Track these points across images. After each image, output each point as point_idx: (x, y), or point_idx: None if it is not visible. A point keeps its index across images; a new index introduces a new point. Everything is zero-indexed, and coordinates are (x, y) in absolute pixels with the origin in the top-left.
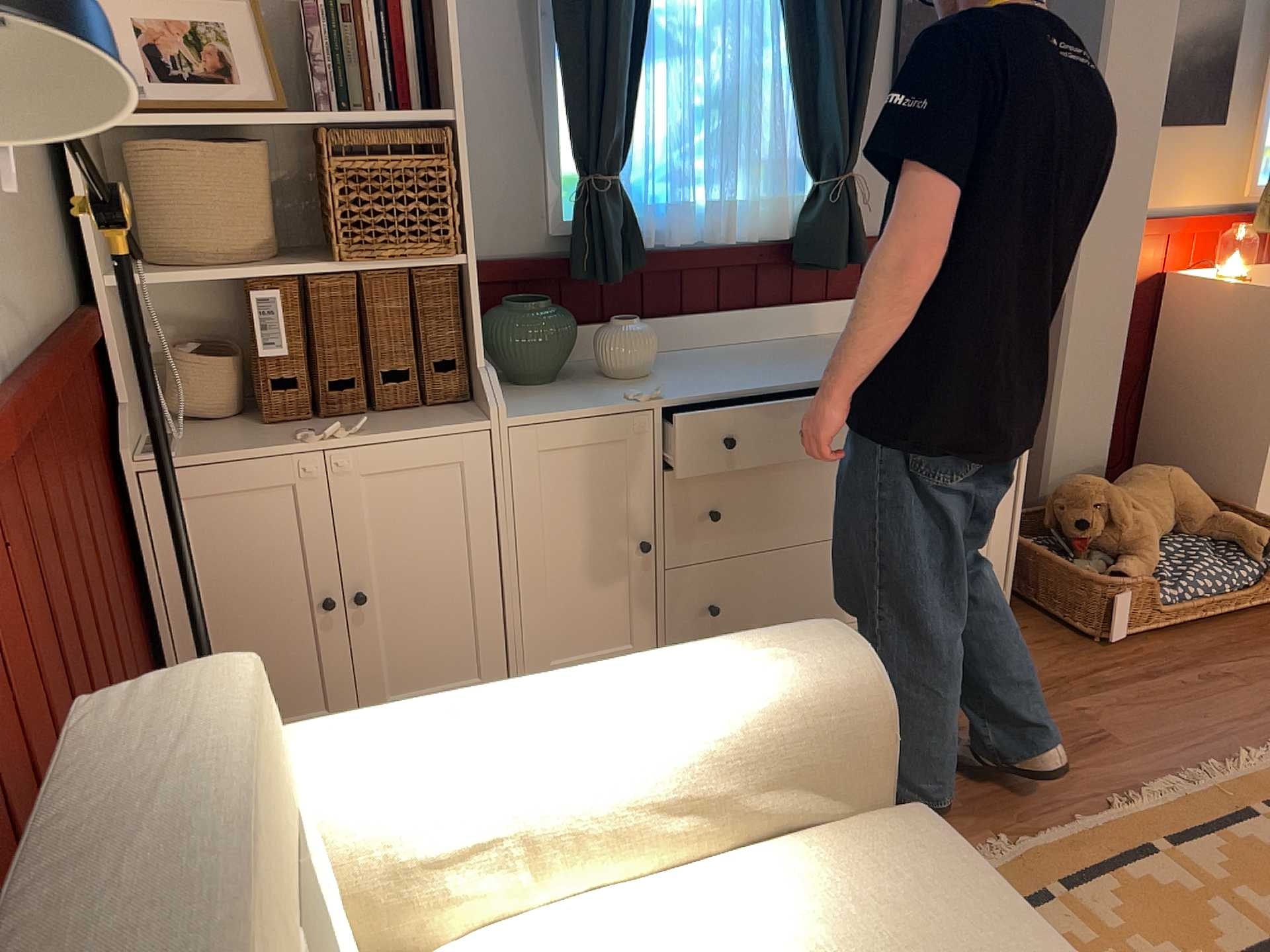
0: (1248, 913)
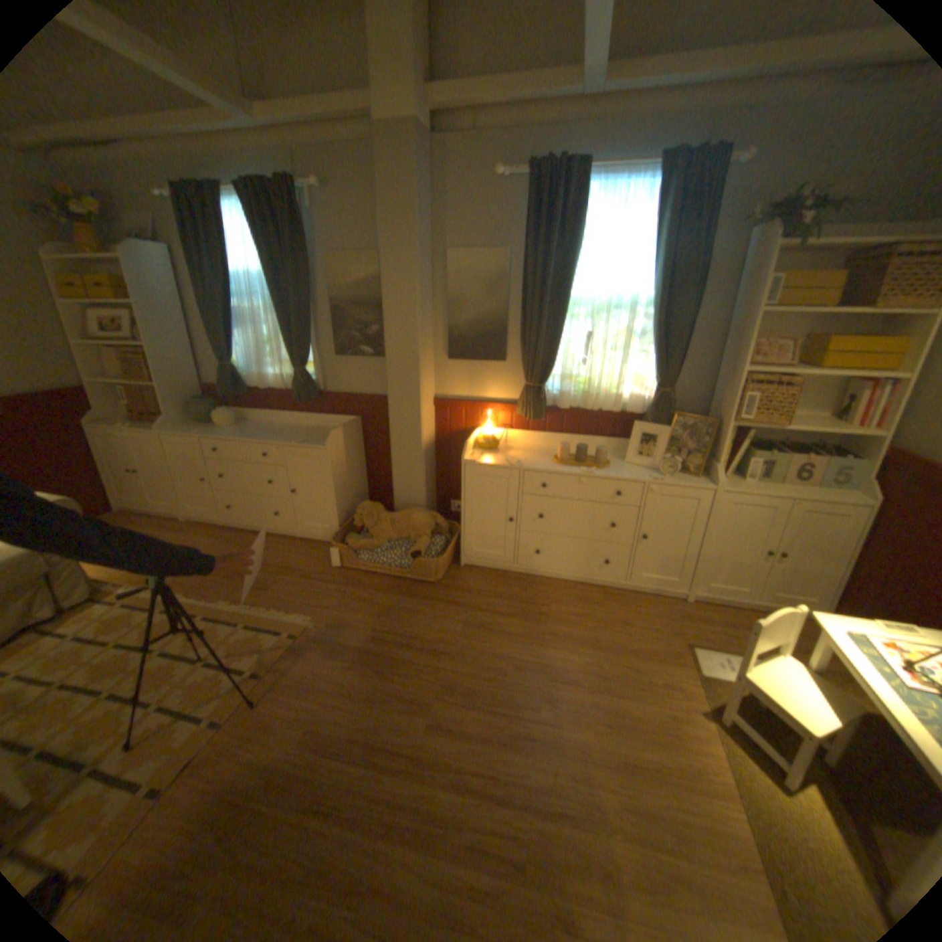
0: (171, 643)
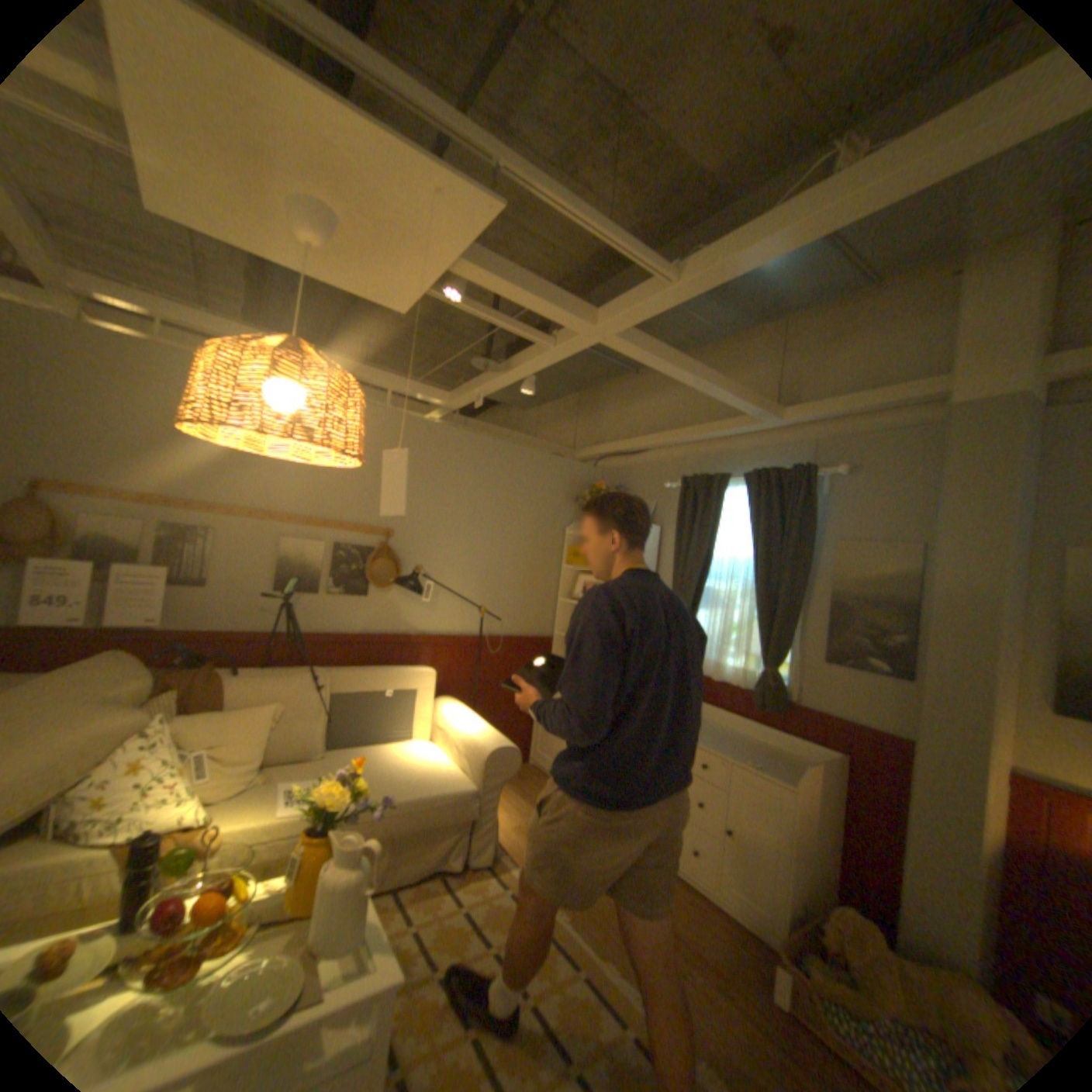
0: (549, 995)
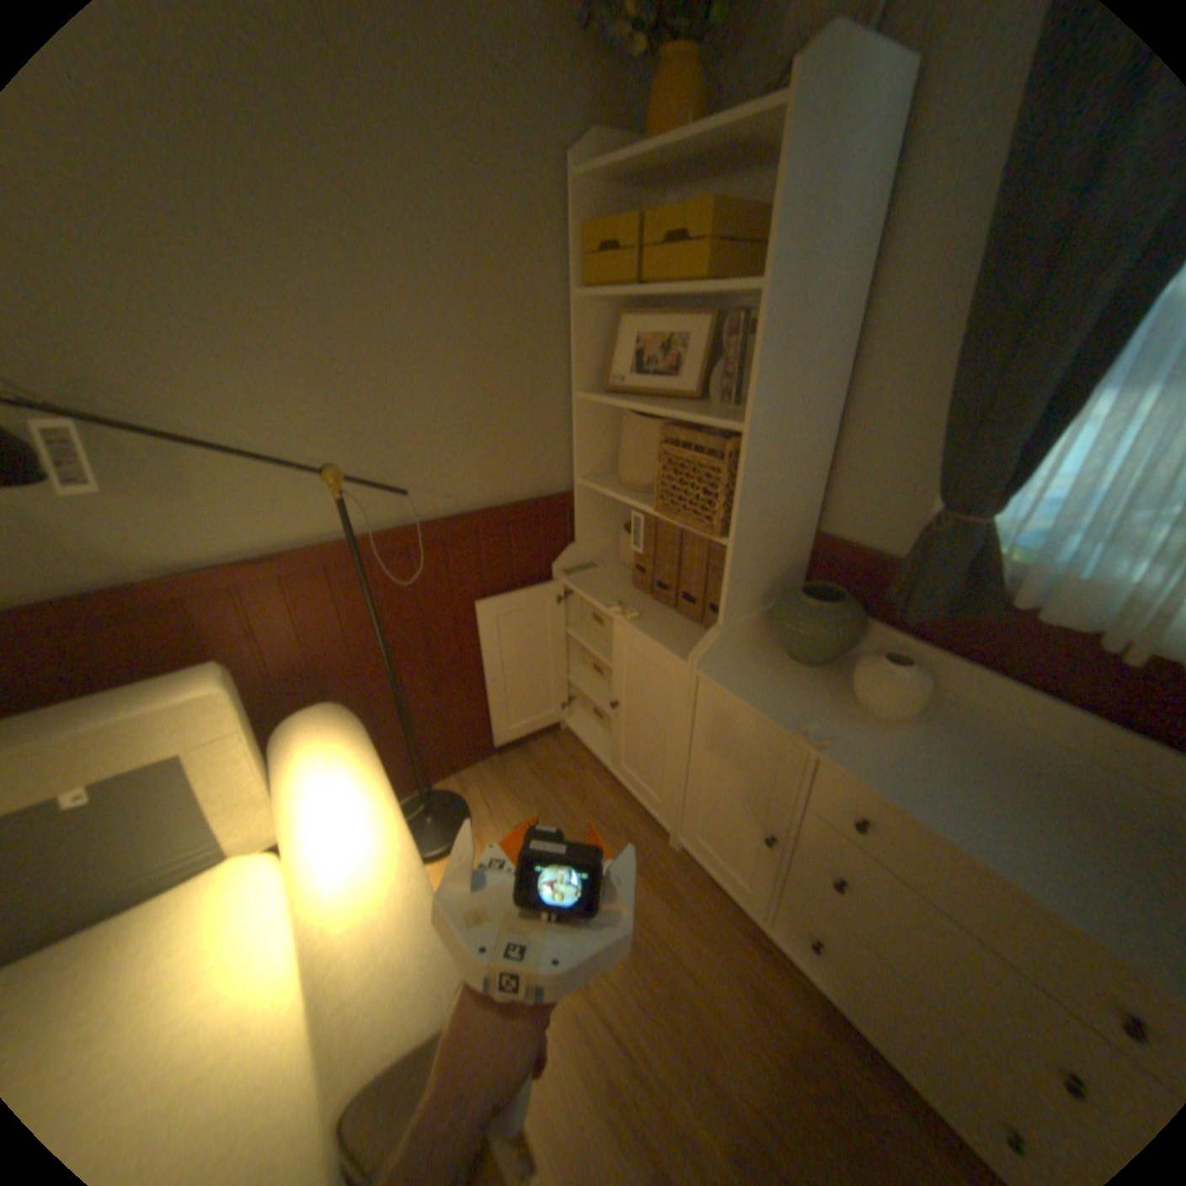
0: None
